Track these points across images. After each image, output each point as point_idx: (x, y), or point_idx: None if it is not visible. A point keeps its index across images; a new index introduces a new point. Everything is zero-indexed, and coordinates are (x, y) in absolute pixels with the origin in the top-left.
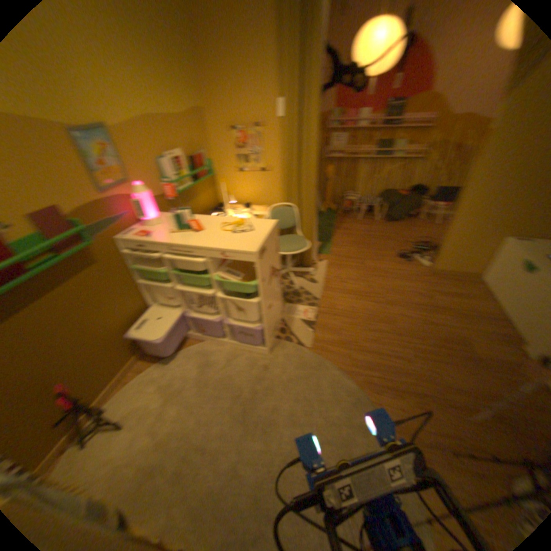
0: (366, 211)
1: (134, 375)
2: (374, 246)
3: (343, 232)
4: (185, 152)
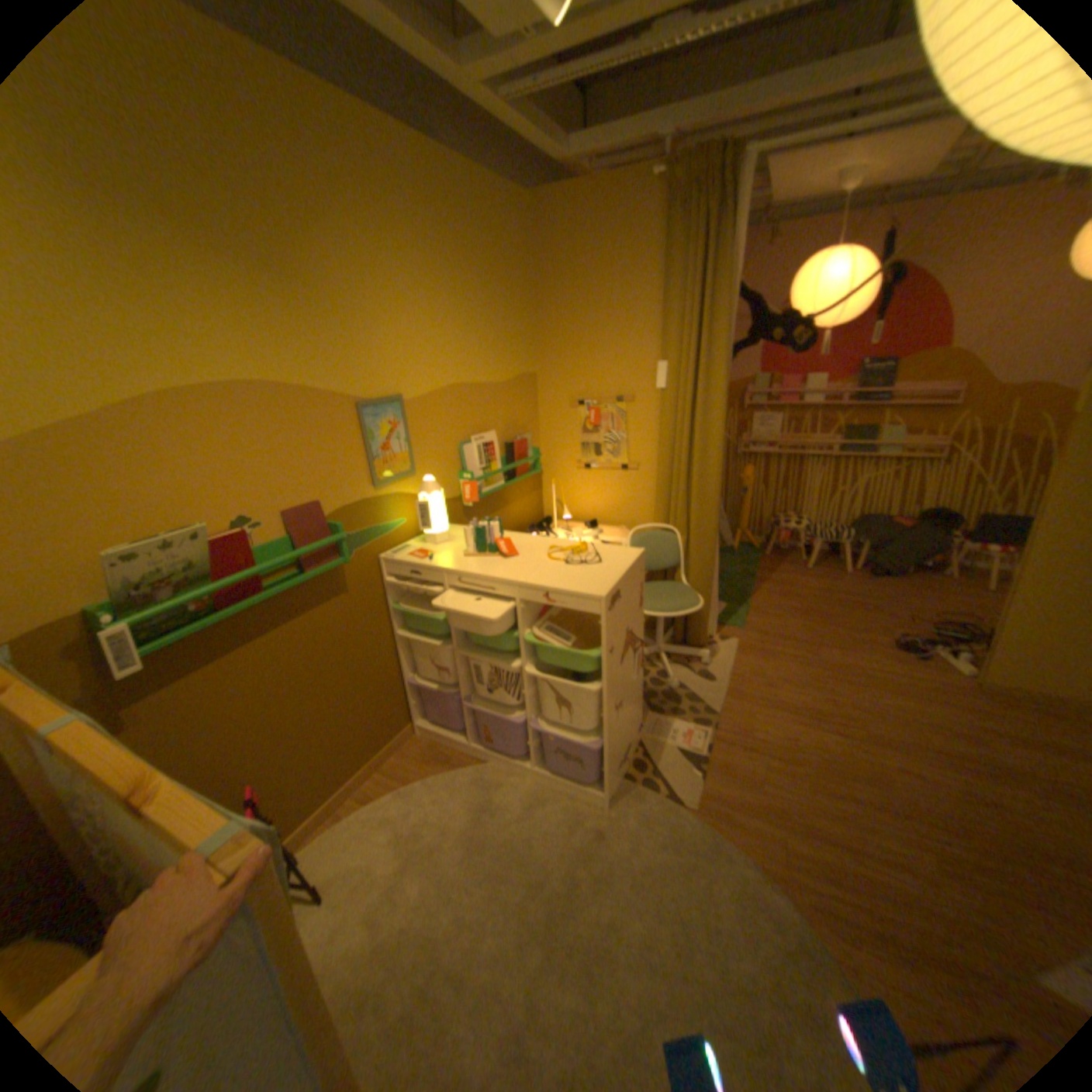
0: (827, 552)
1: (360, 804)
2: (844, 621)
3: (777, 590)
4: (504, 437)
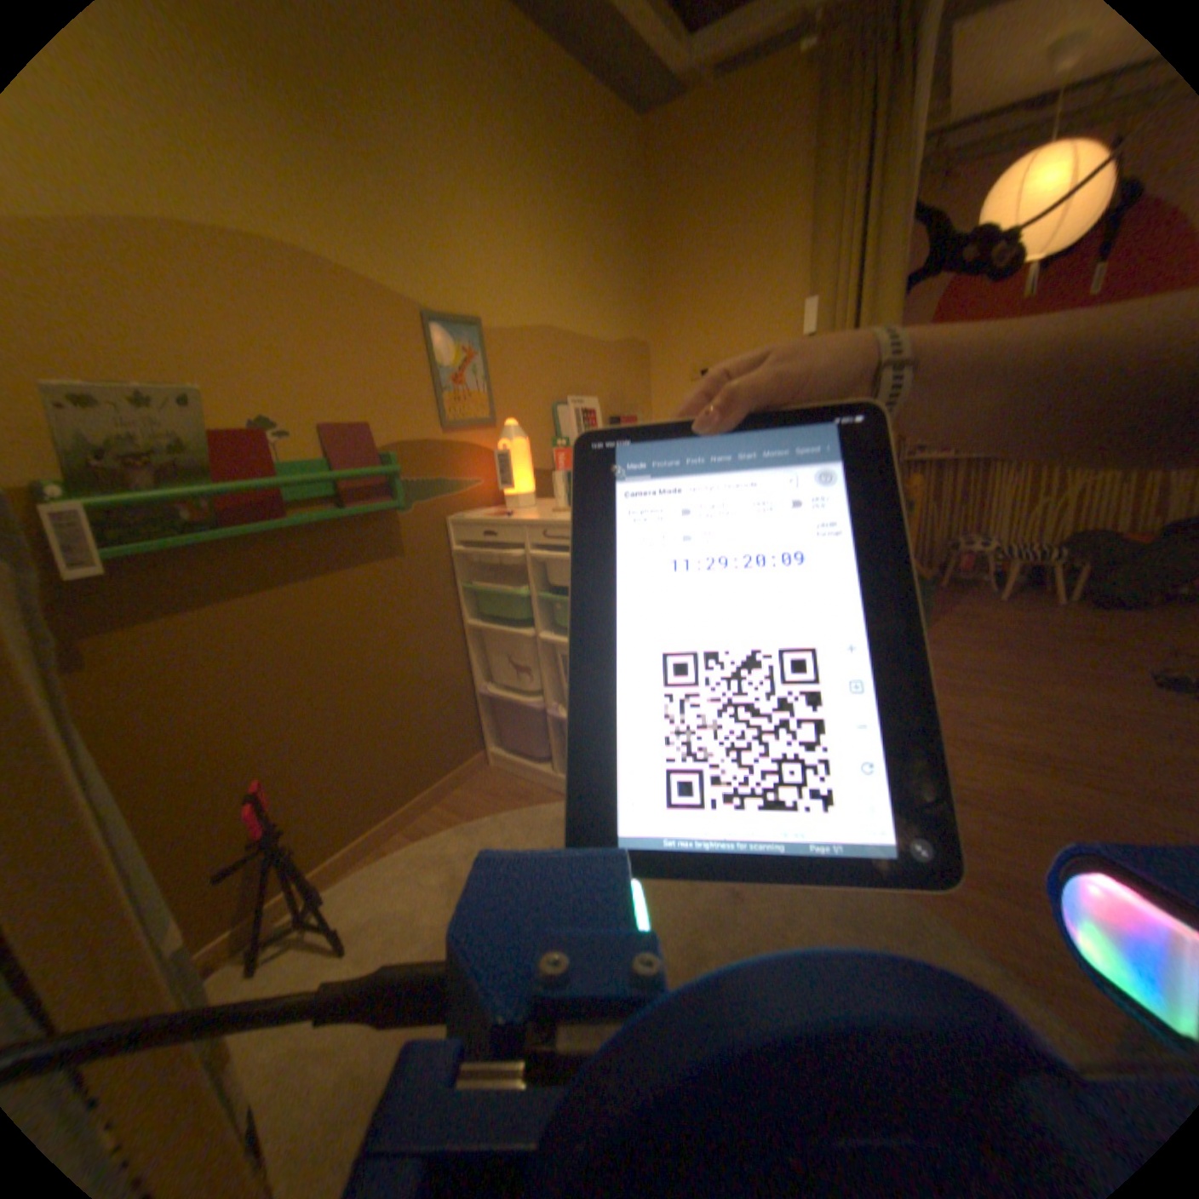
0: (1026, 585)
1: (411, 839)
2: (1067, 657)
3: (962, 622)
4: (610, 410)
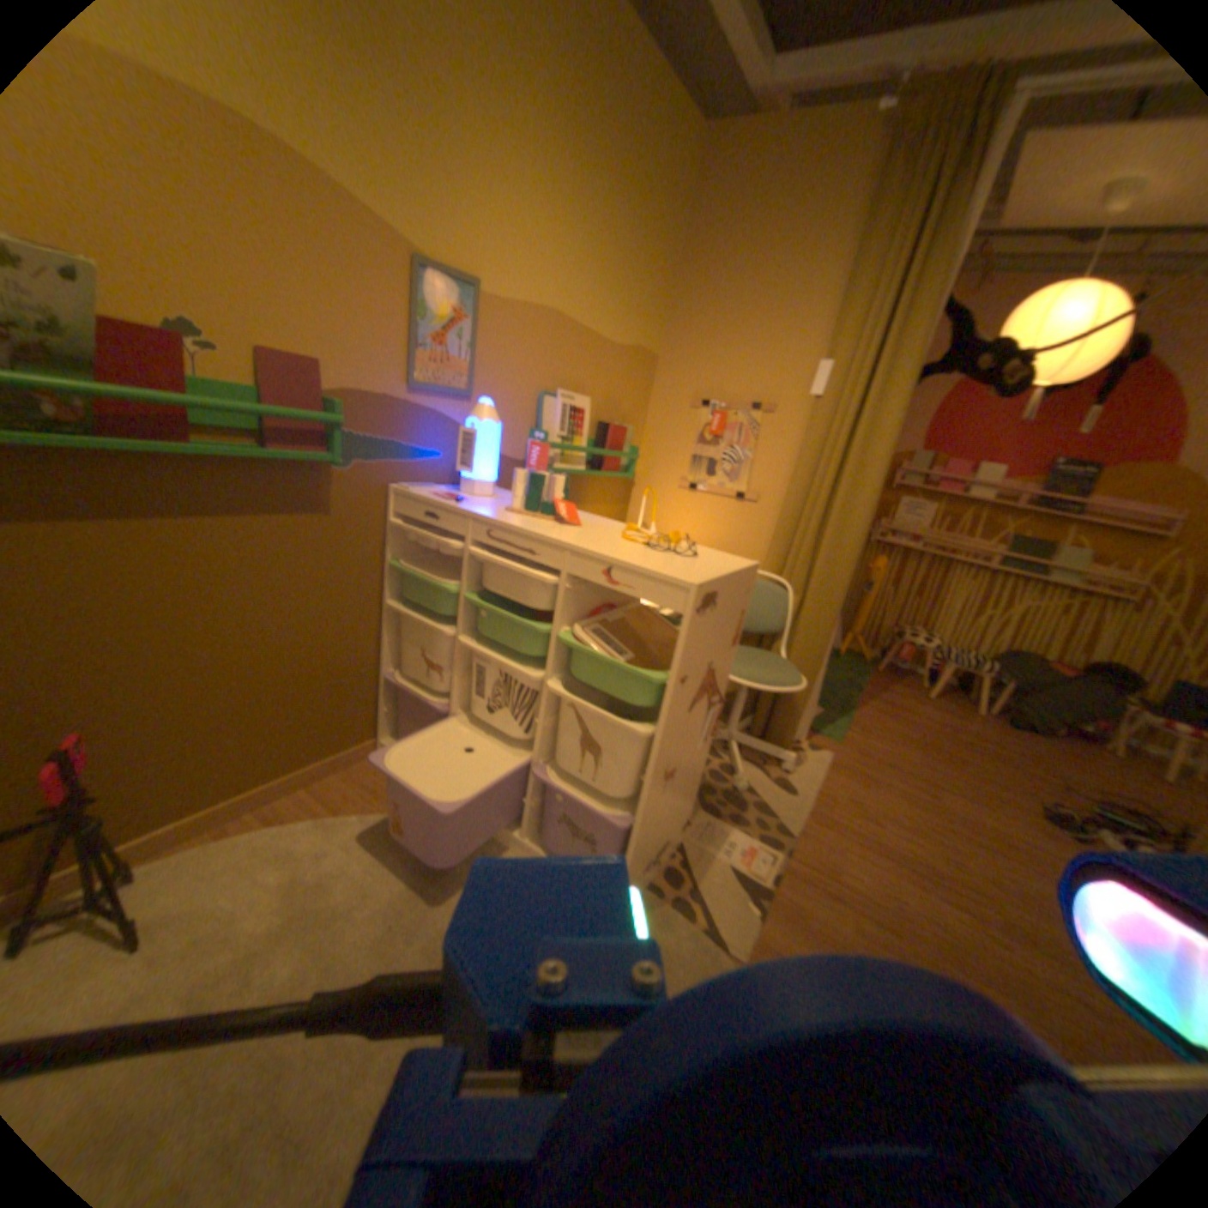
0: (956, 689)
1: (266, 827)
2: (976, 771)
3: (890, 713)
4: (602, 417)
